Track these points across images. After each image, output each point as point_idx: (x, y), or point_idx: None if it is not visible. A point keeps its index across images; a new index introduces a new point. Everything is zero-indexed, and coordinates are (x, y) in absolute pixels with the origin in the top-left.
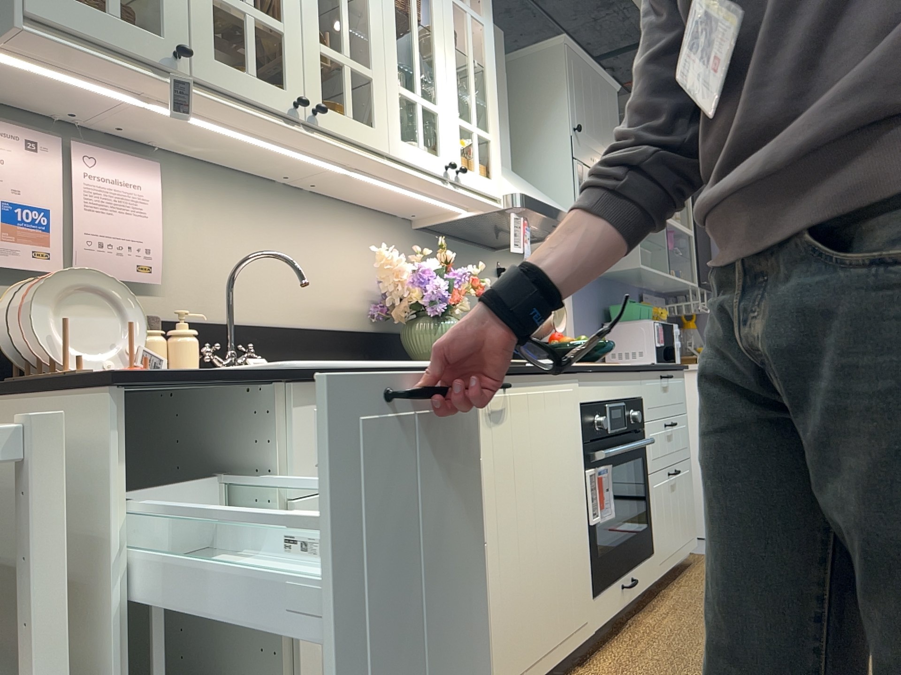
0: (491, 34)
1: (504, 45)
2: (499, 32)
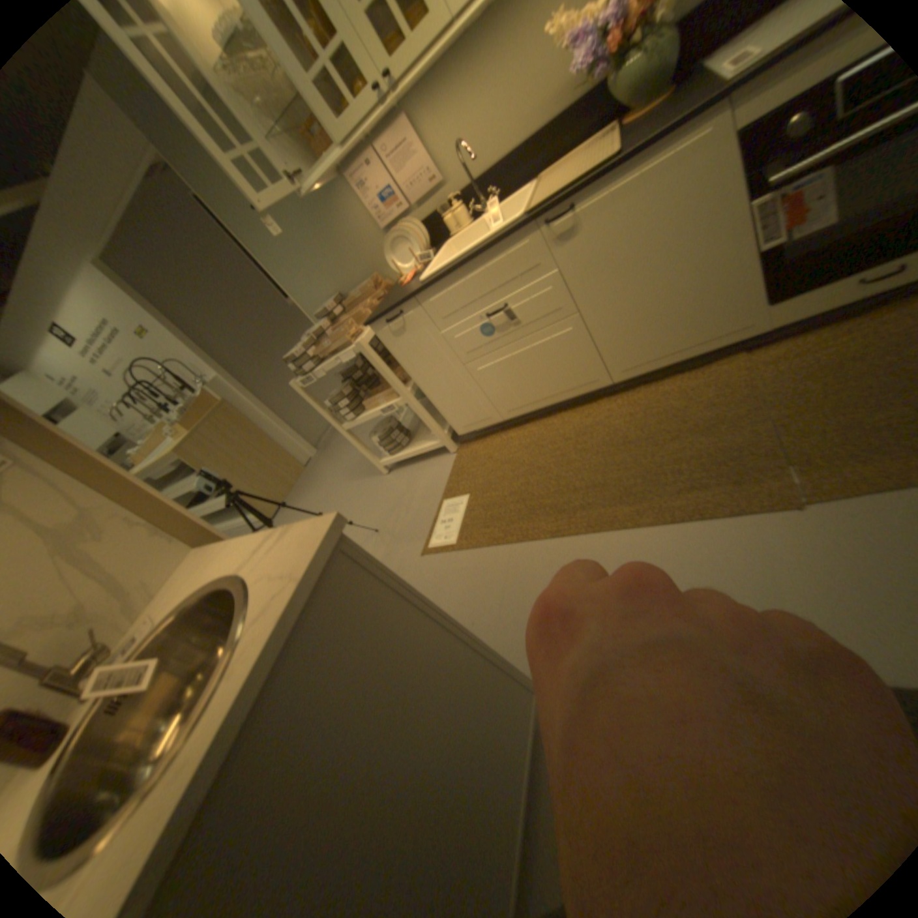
0: None
1: None
2: None
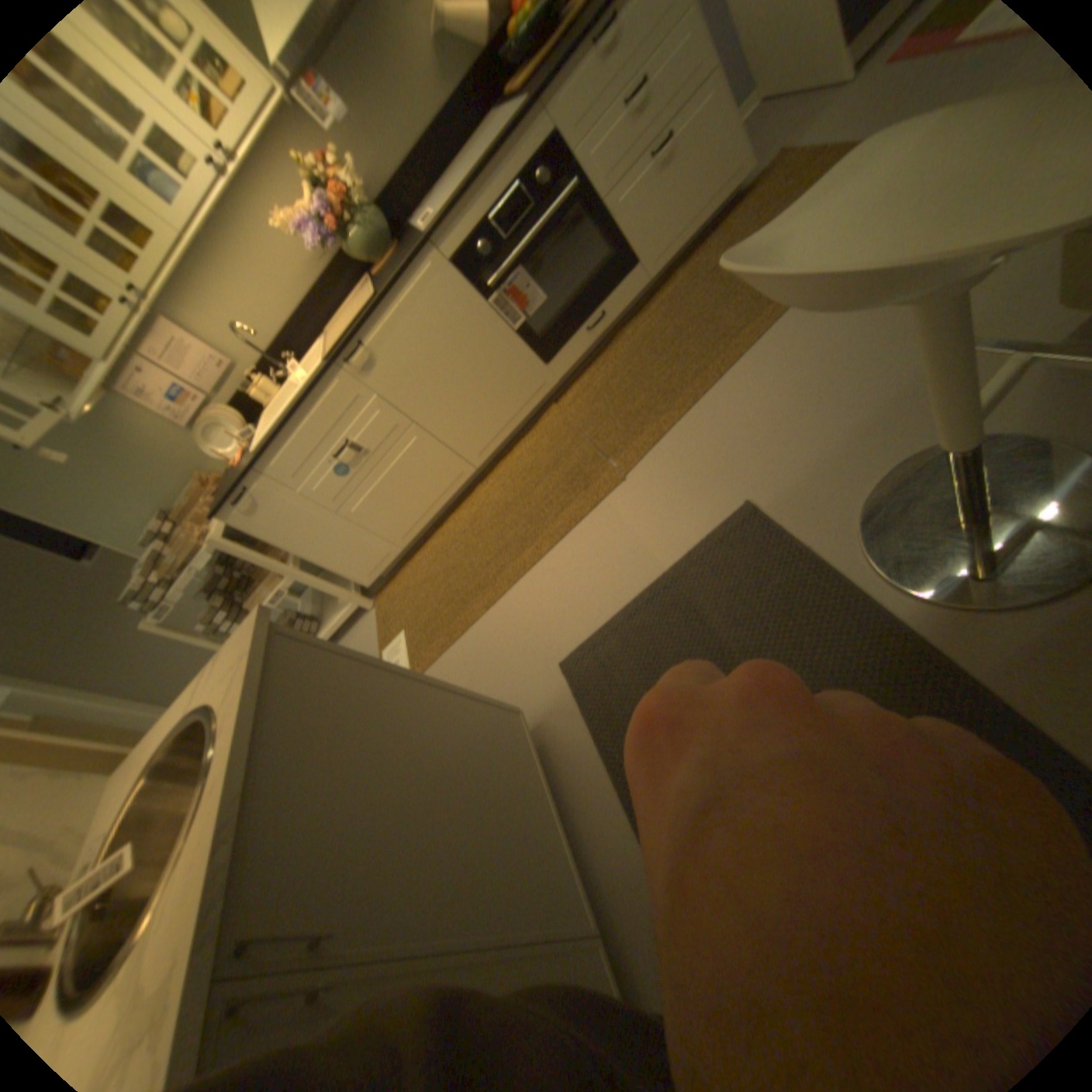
0: None
1: None
2: None
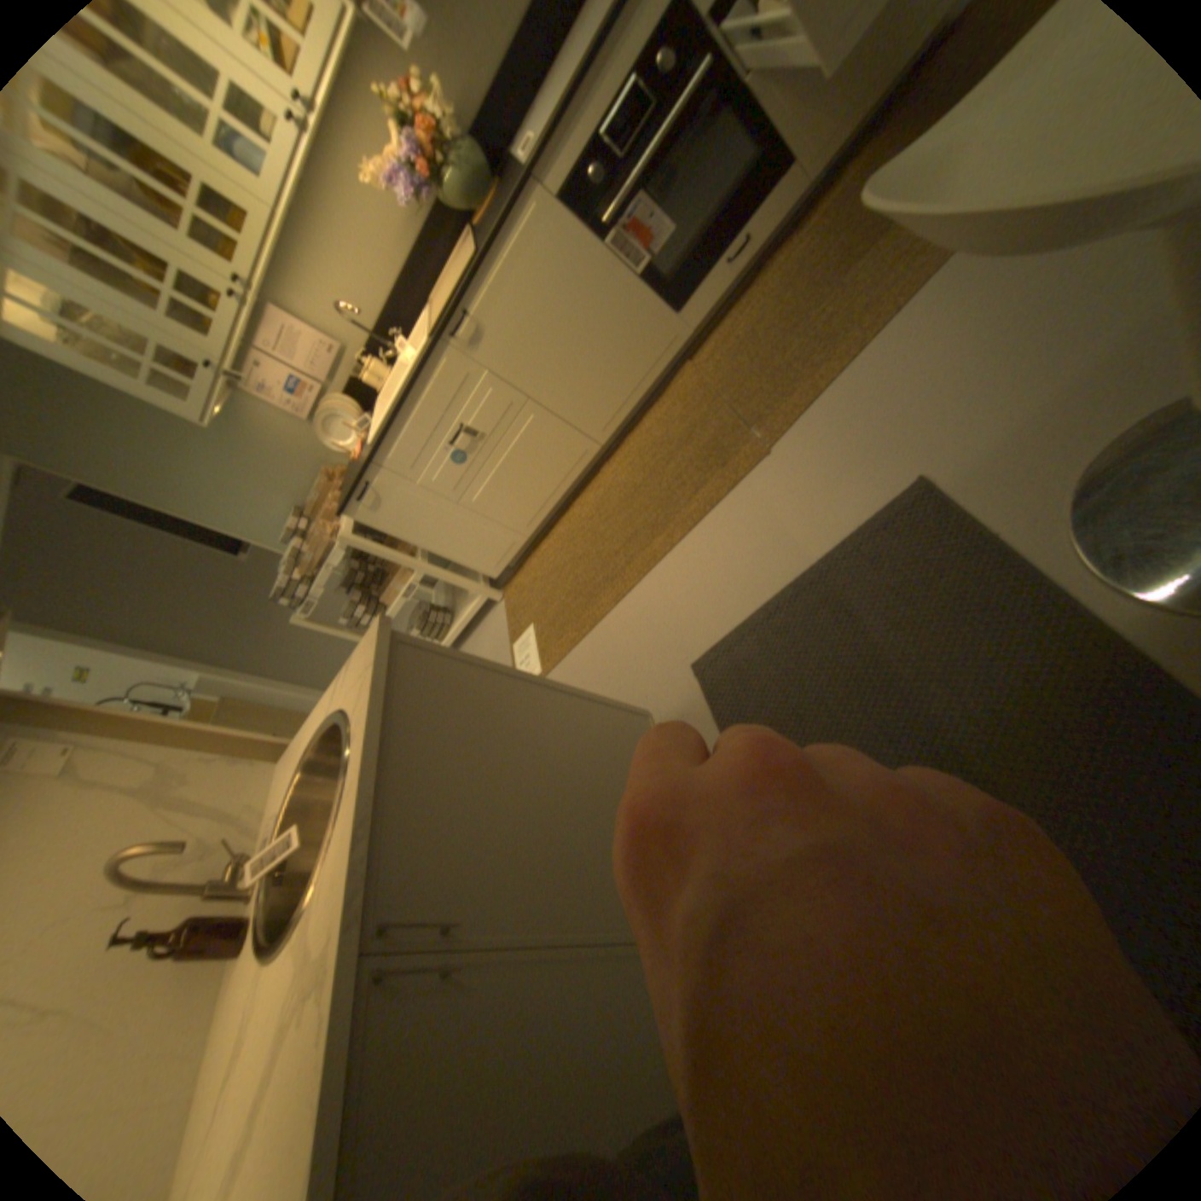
0: None
1: None
2: None
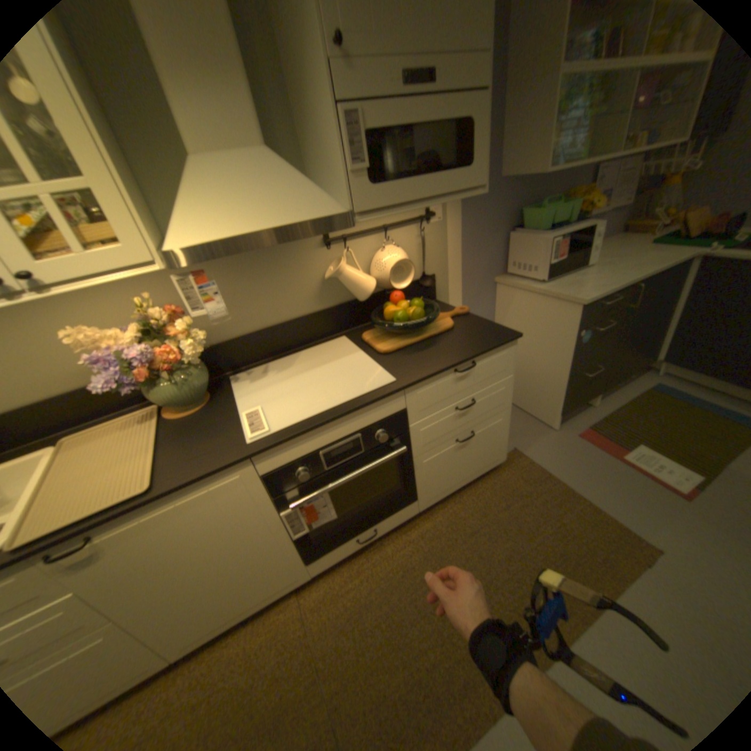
0: None
1: None
2: None
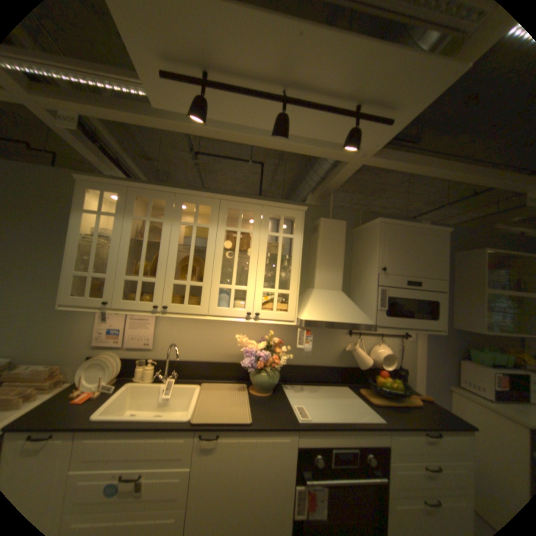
0: (298, 241)
1: (343, 227)
2: (339, 222)
